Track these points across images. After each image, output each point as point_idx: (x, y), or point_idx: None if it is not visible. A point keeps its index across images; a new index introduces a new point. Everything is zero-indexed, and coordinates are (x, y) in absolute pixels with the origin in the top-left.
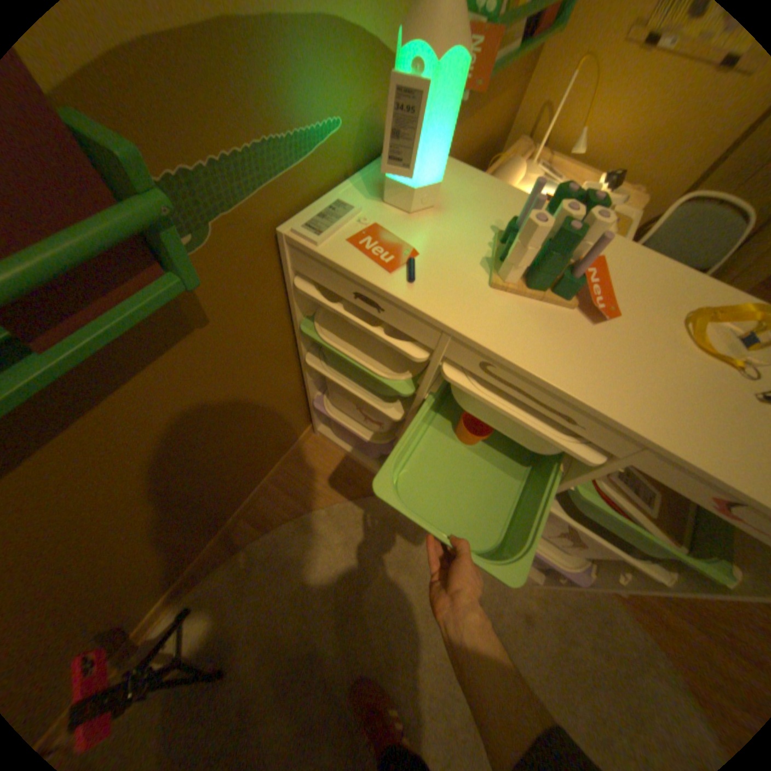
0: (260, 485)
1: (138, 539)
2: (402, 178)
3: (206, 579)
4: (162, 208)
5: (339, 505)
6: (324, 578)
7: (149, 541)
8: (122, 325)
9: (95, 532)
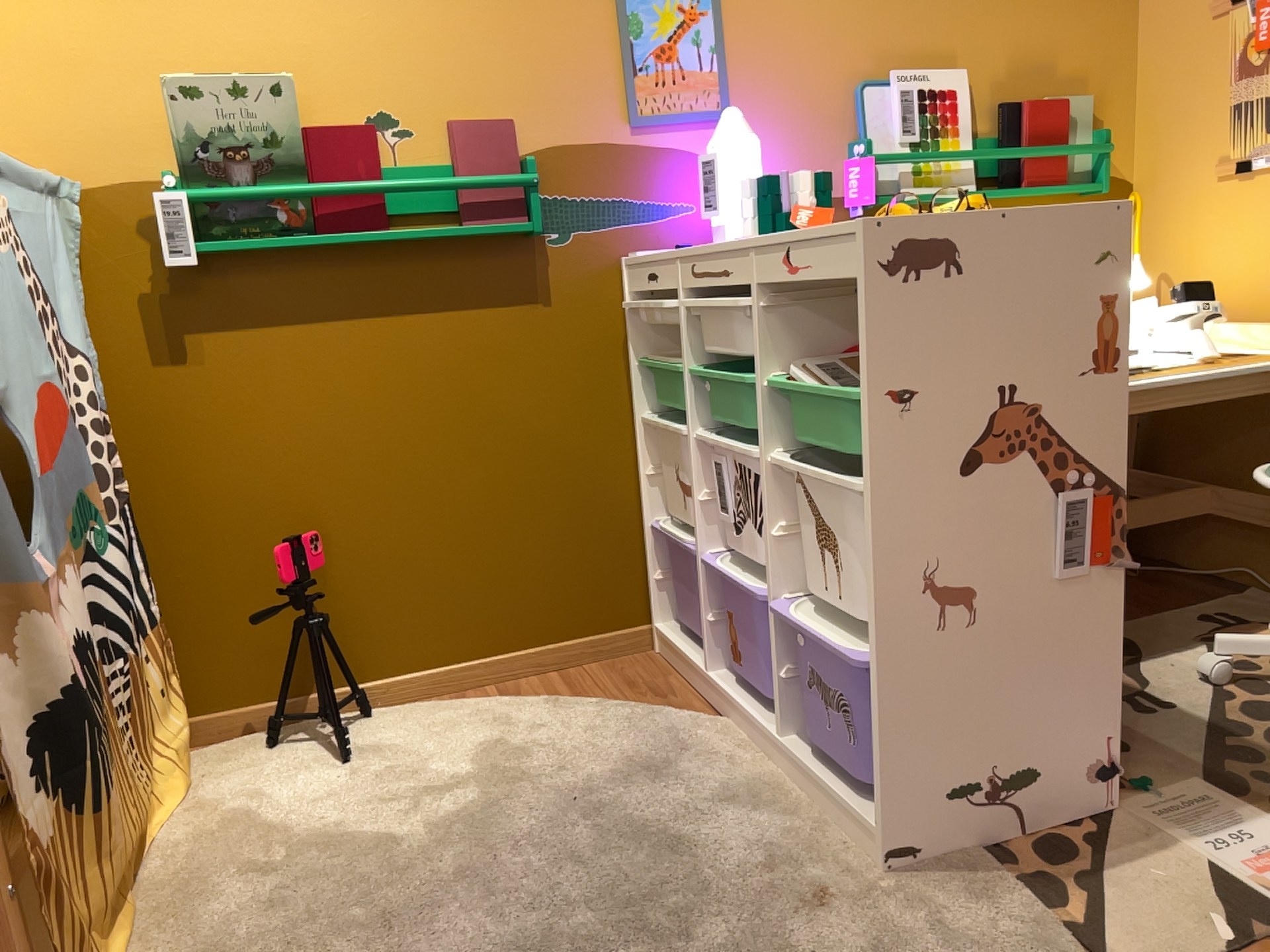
0: (538, 649)
1: (407, 499)
2: (720, 223)
3: (408, 705)
4: (533, 178)
5: (620, 703)
6: (532, 744)
7: (410, 521)
8: (495, 227)
9: (398, 431)
